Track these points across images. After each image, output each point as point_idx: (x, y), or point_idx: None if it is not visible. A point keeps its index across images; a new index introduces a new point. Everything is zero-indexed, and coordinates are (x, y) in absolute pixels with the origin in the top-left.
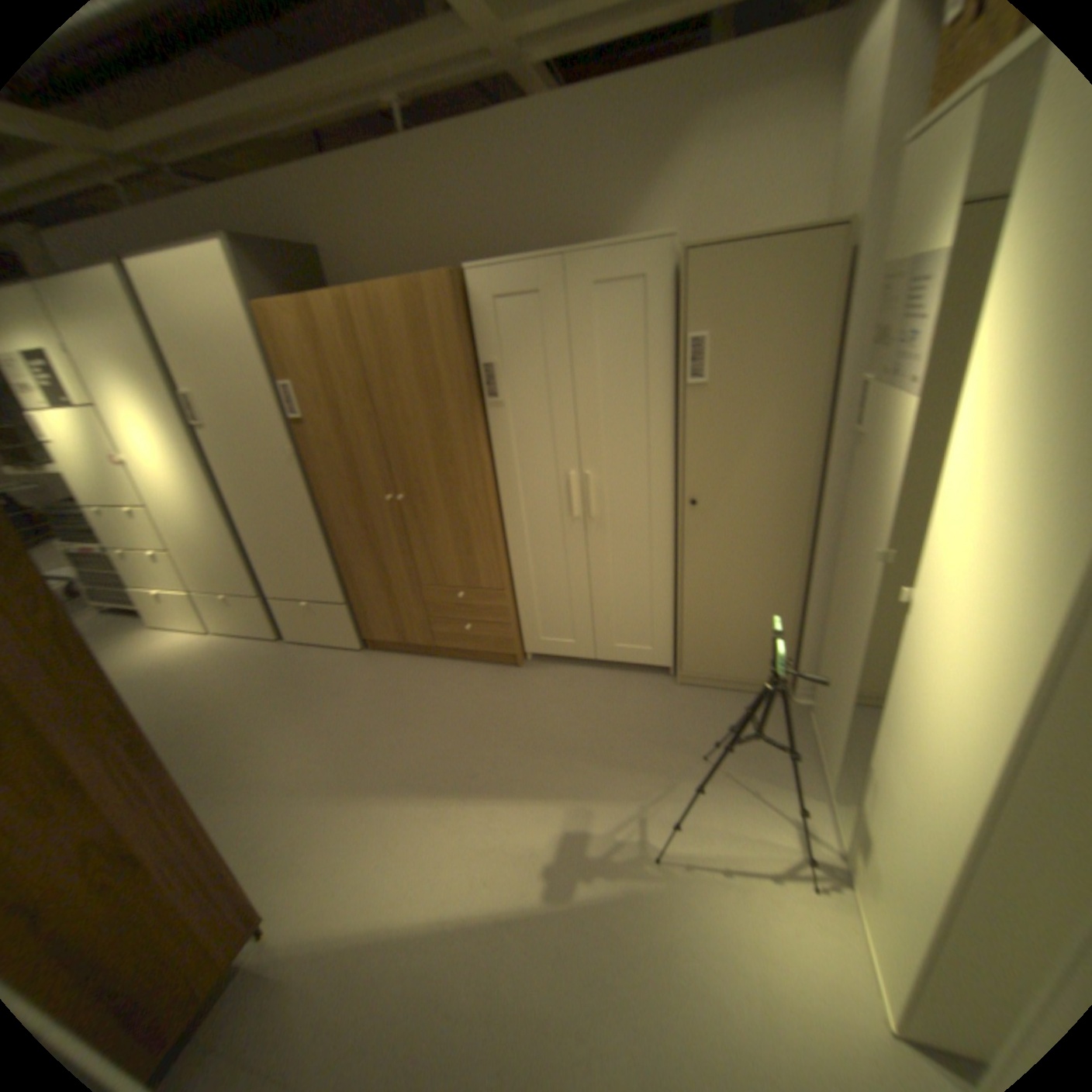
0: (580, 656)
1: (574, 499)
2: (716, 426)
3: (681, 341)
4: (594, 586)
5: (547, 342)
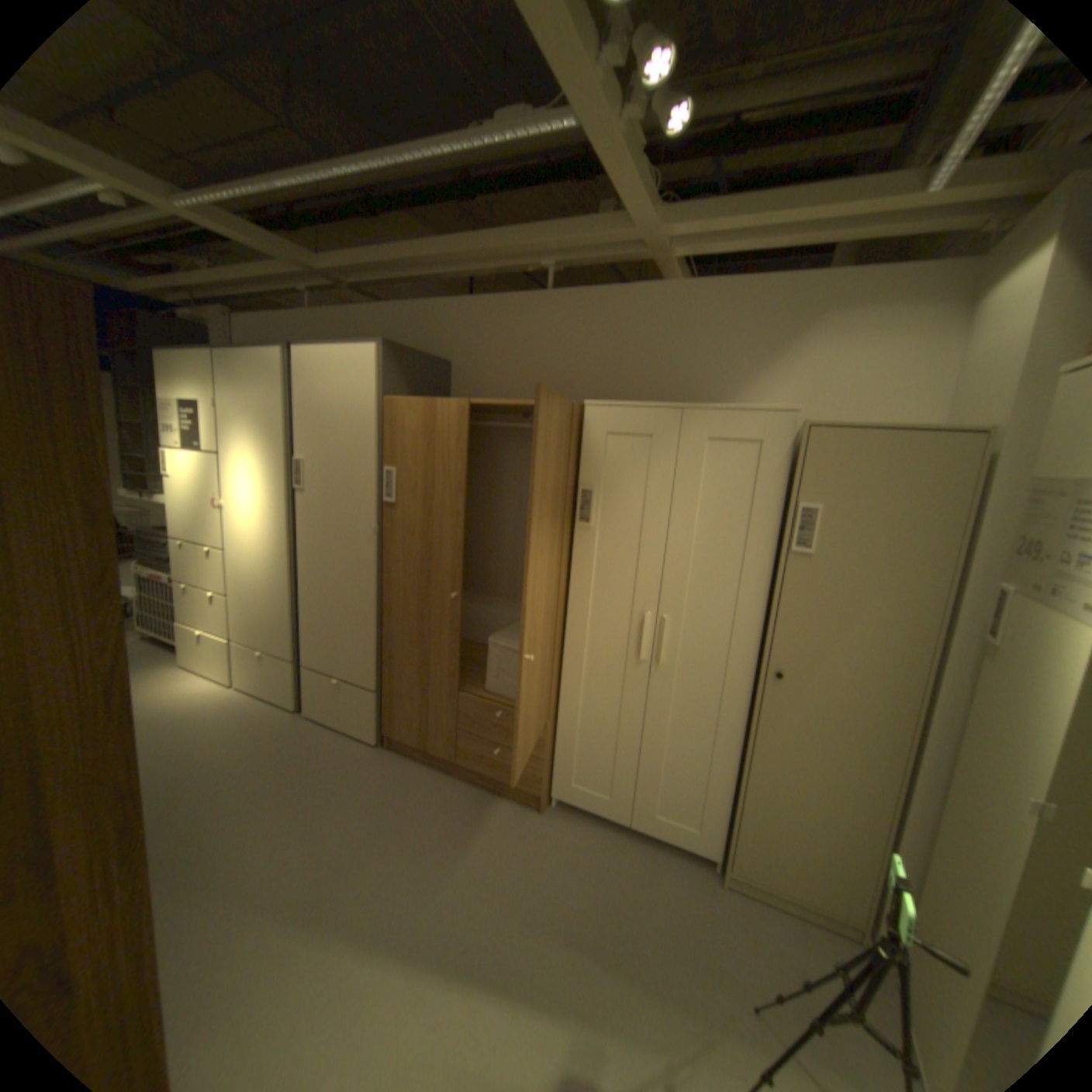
0: (612, 817)
1: (643, 639)
2: (816, 598)
3: (790, 507)
4: (646, 740)
5: (649, 480)
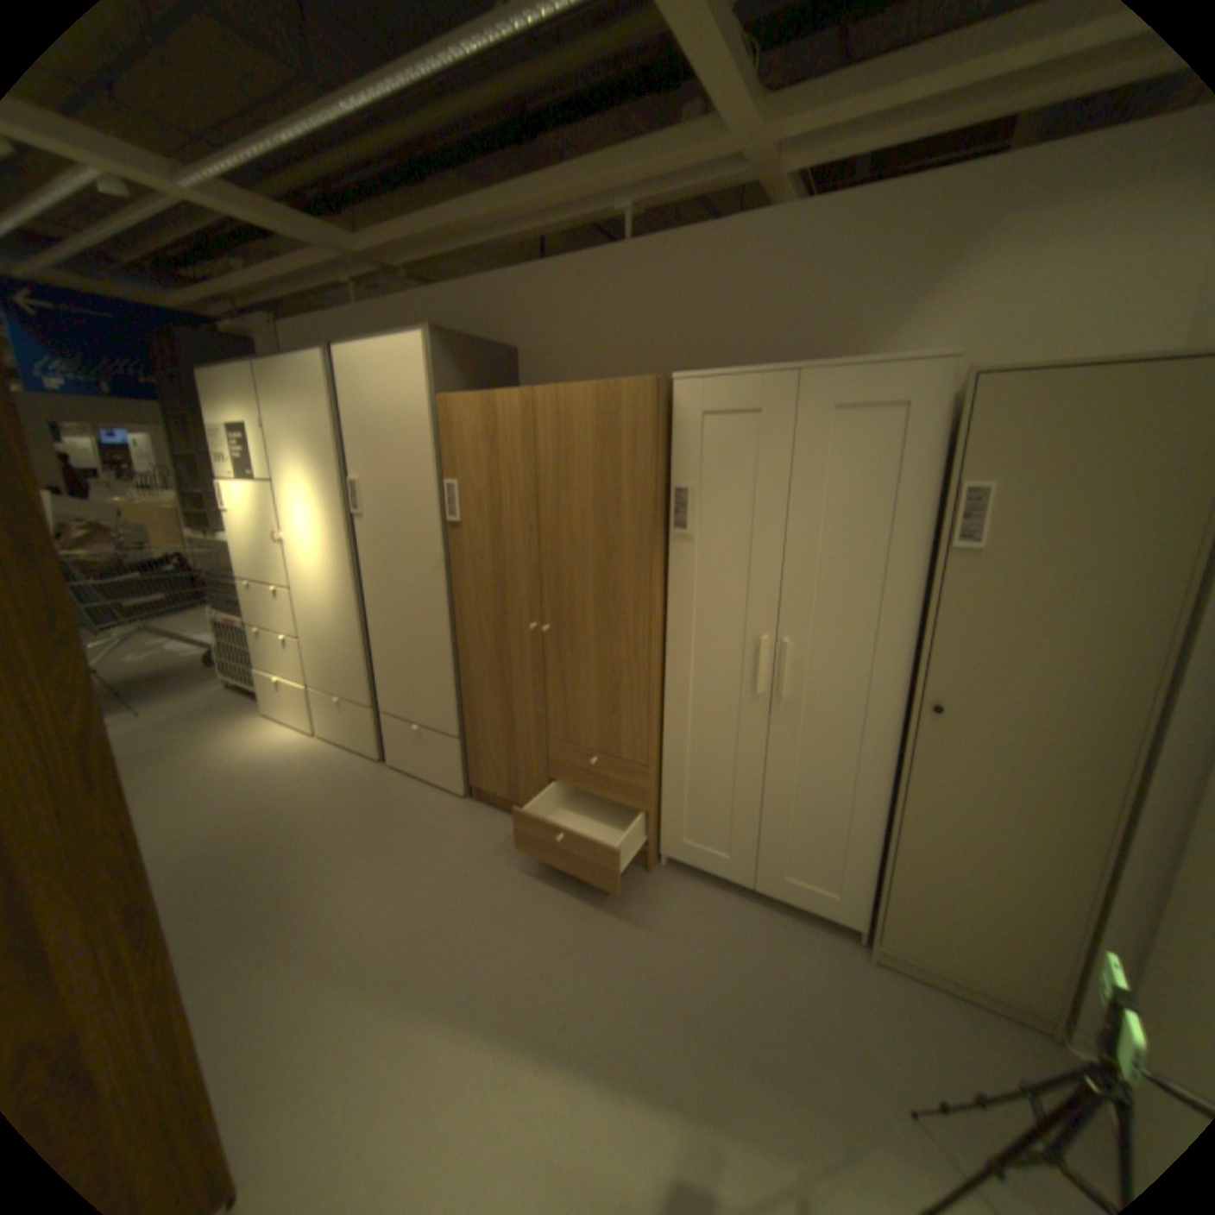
0: (731, 878)
1: (759, 669)
2: (988, 608)
3: (949, 489)
4: (768, 789)
5: (758, 470)
